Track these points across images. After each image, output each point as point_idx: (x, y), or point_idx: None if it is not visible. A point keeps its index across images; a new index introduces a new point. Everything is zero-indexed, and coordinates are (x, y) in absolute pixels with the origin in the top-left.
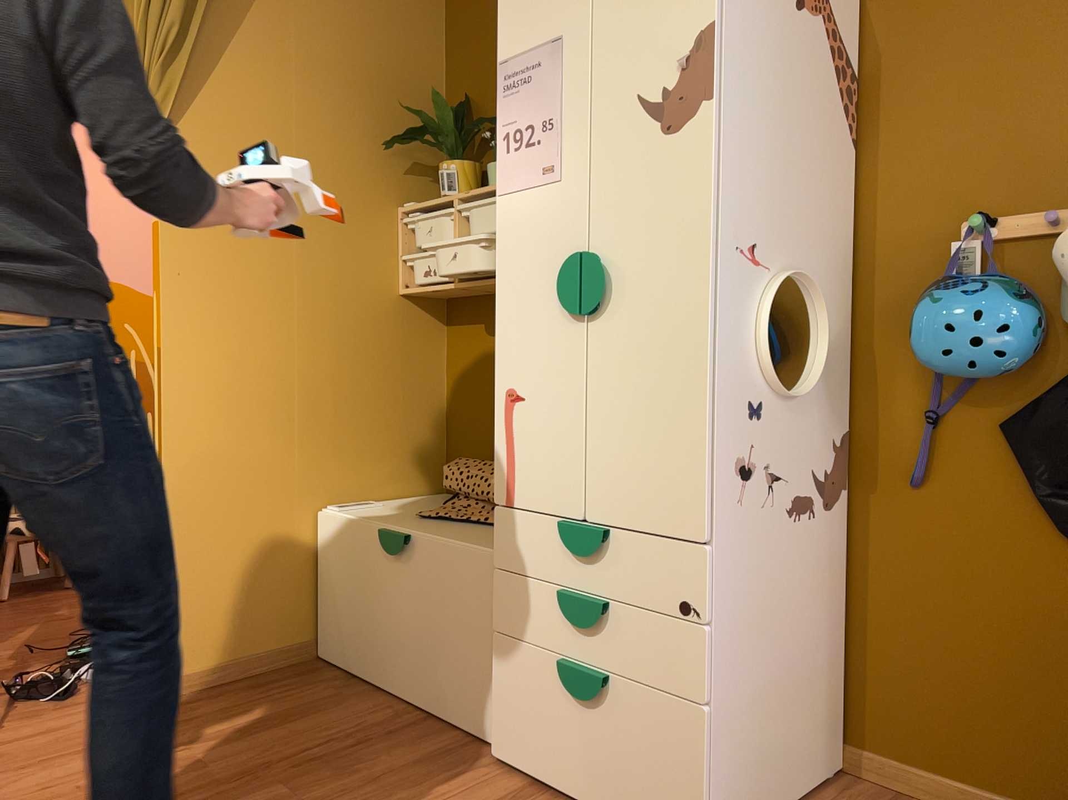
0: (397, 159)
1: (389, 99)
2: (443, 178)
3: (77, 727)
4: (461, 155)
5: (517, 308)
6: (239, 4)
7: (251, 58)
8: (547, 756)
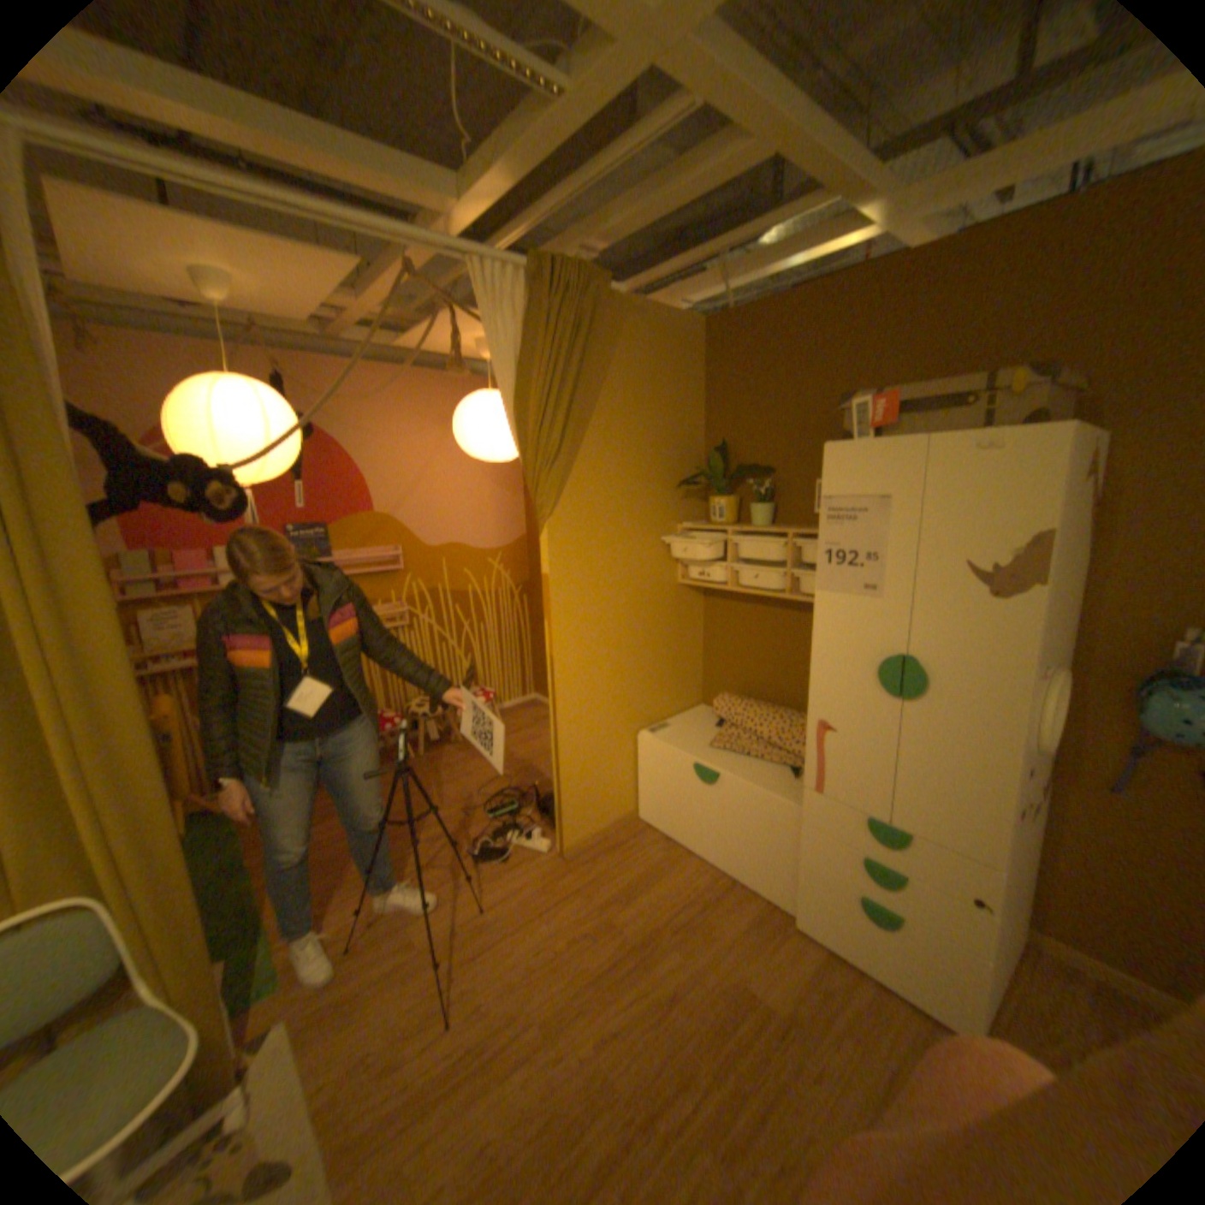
0: (677, 490)
1: (672, 449)
2: (716, 509)
3: (529, 891)
4: (727, 490)
5: (835, 672)
6: (586, 408)
7: (594, 446)
8: (847, 945)
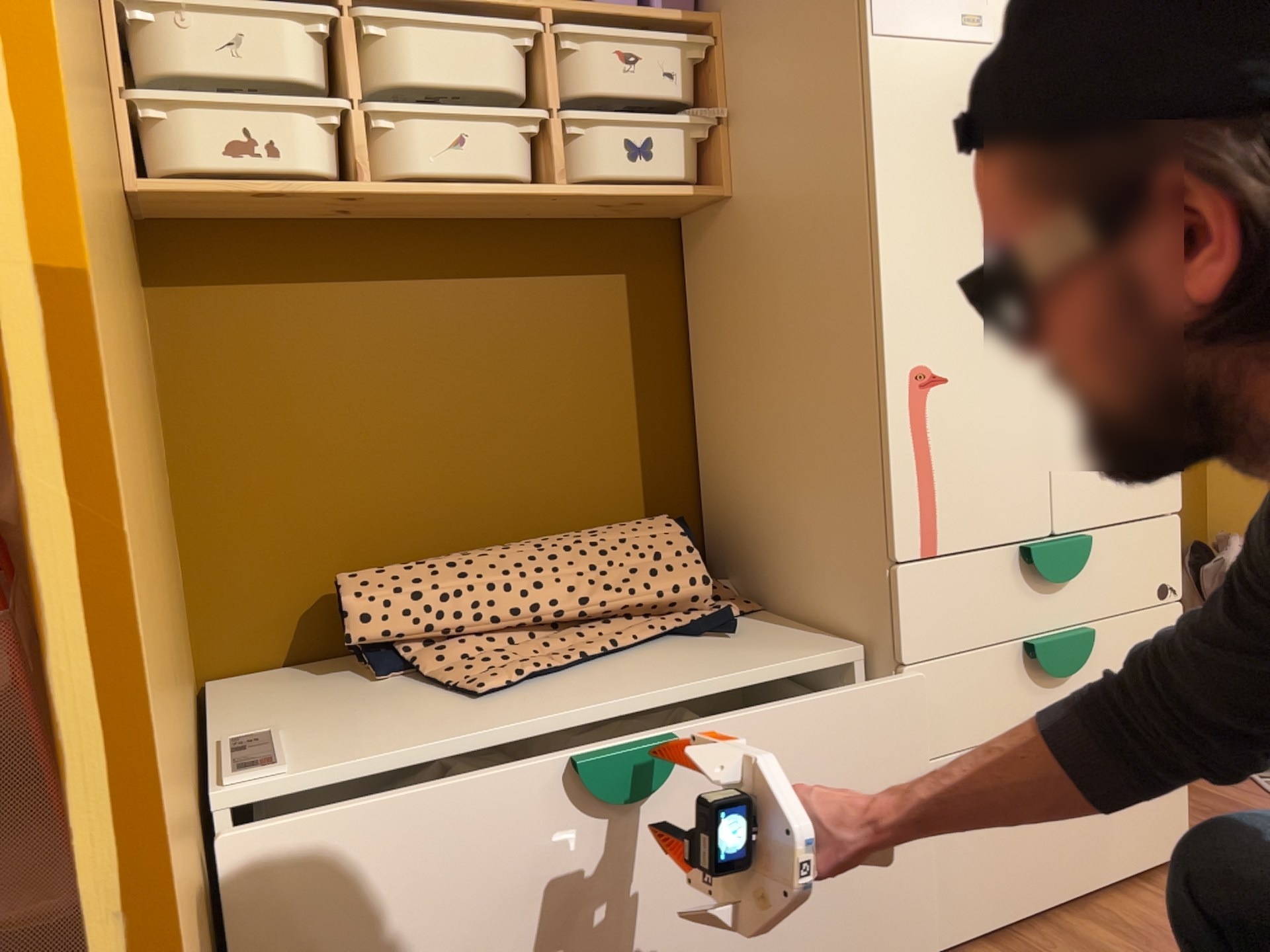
0: None
1: None
2: None
3: None
4: None
5: (927, 236)
6: None
7: None
8: (1014, 882)
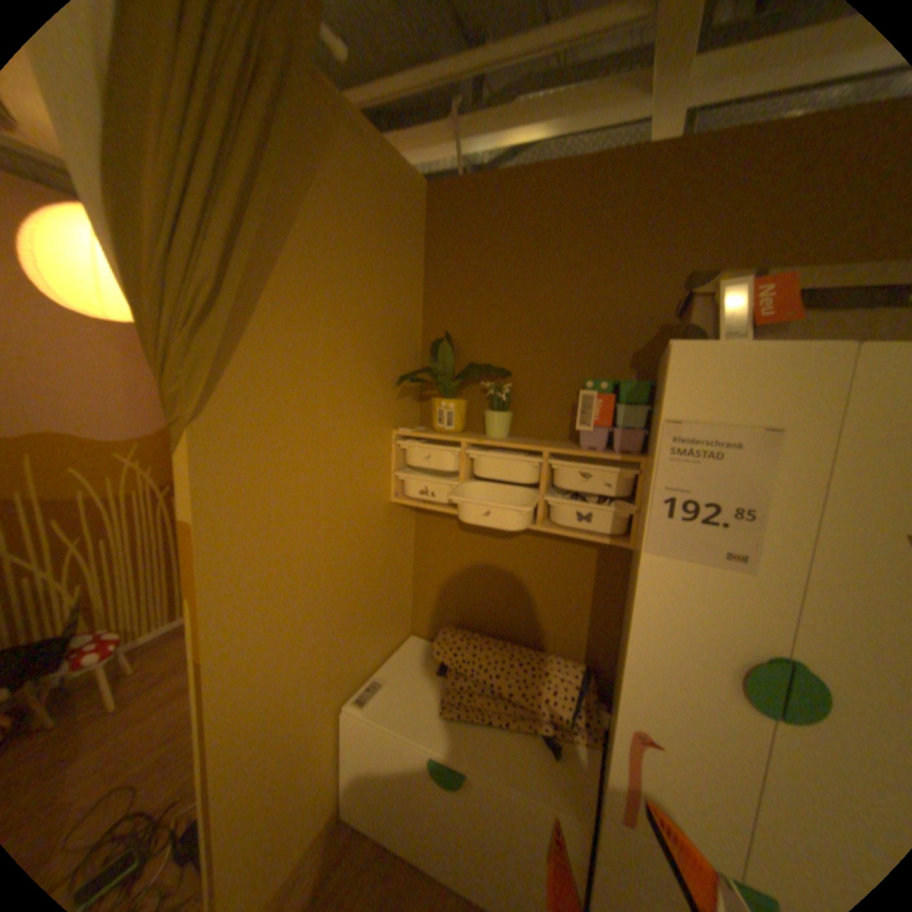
0: (392, 387)
1: (389, 333)
2: (442, 414)
3: None
4: (455, 392)
5: (665, 668)
6: (269, 240)
7: (281, 305)
8: None
